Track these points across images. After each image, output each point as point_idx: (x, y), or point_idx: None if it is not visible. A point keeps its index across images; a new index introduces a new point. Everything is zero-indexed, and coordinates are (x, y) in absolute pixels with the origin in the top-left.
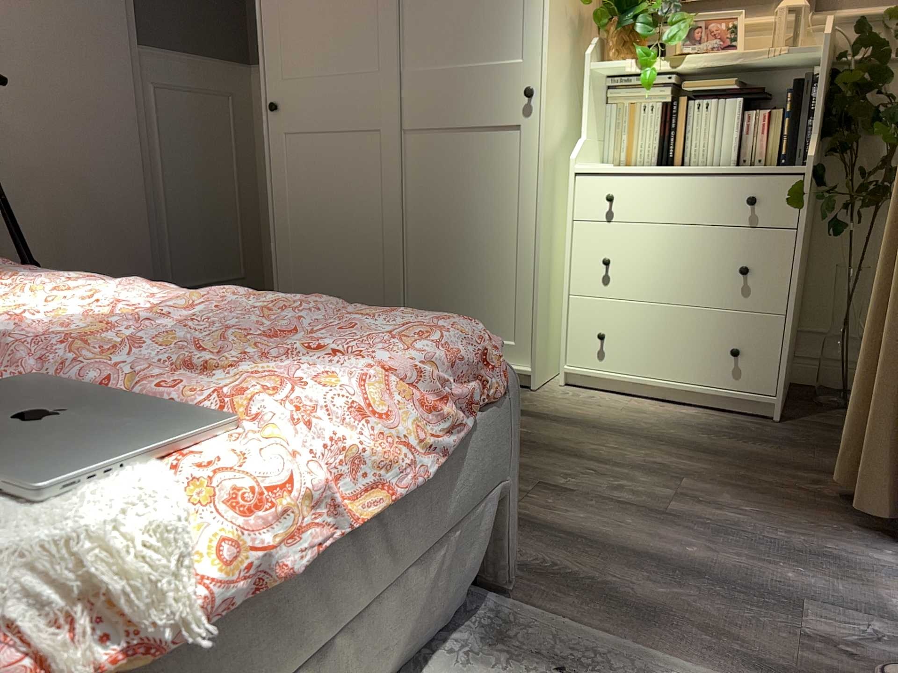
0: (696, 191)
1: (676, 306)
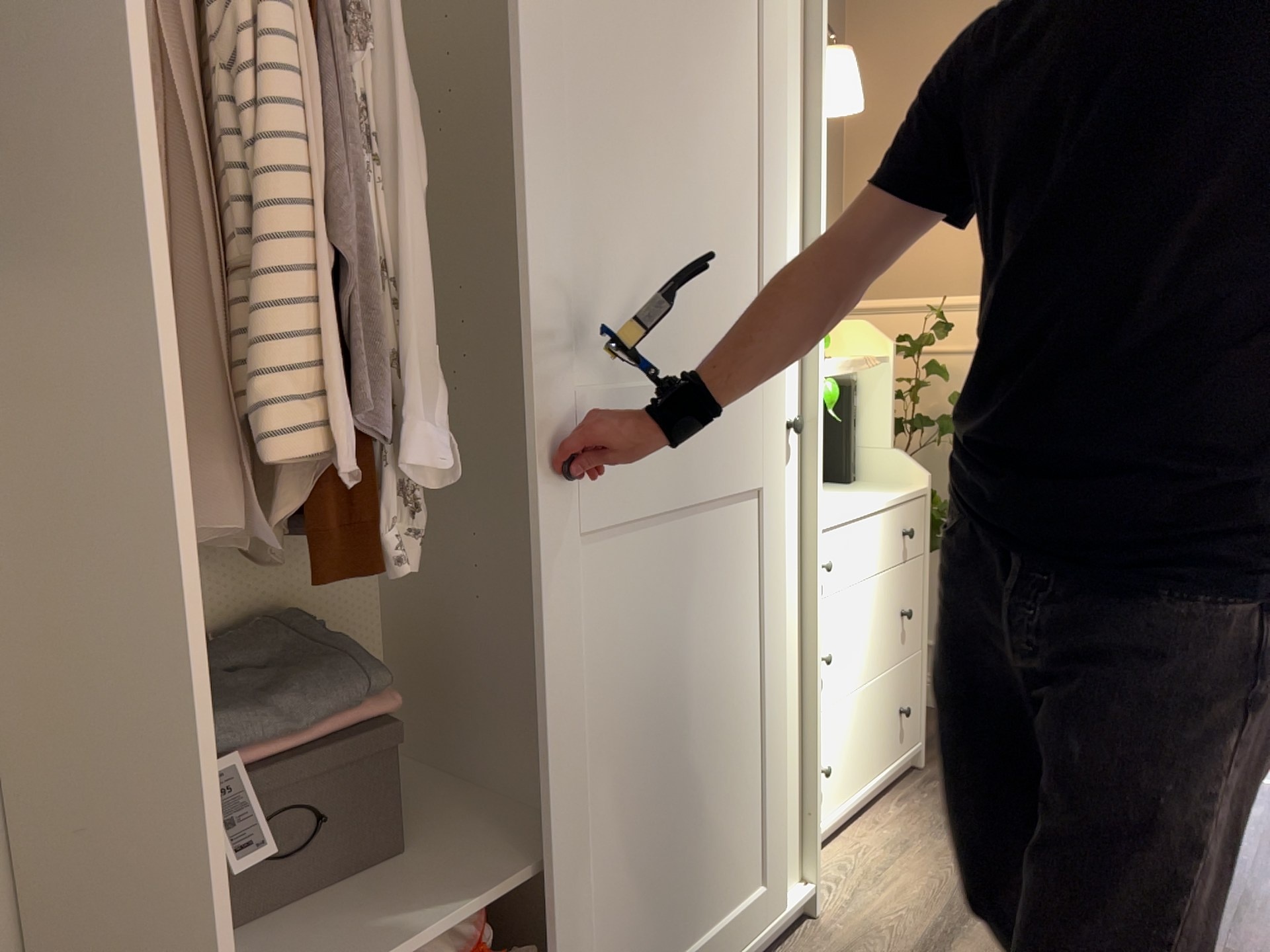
0: (876, 533)
1: (868, 684)
